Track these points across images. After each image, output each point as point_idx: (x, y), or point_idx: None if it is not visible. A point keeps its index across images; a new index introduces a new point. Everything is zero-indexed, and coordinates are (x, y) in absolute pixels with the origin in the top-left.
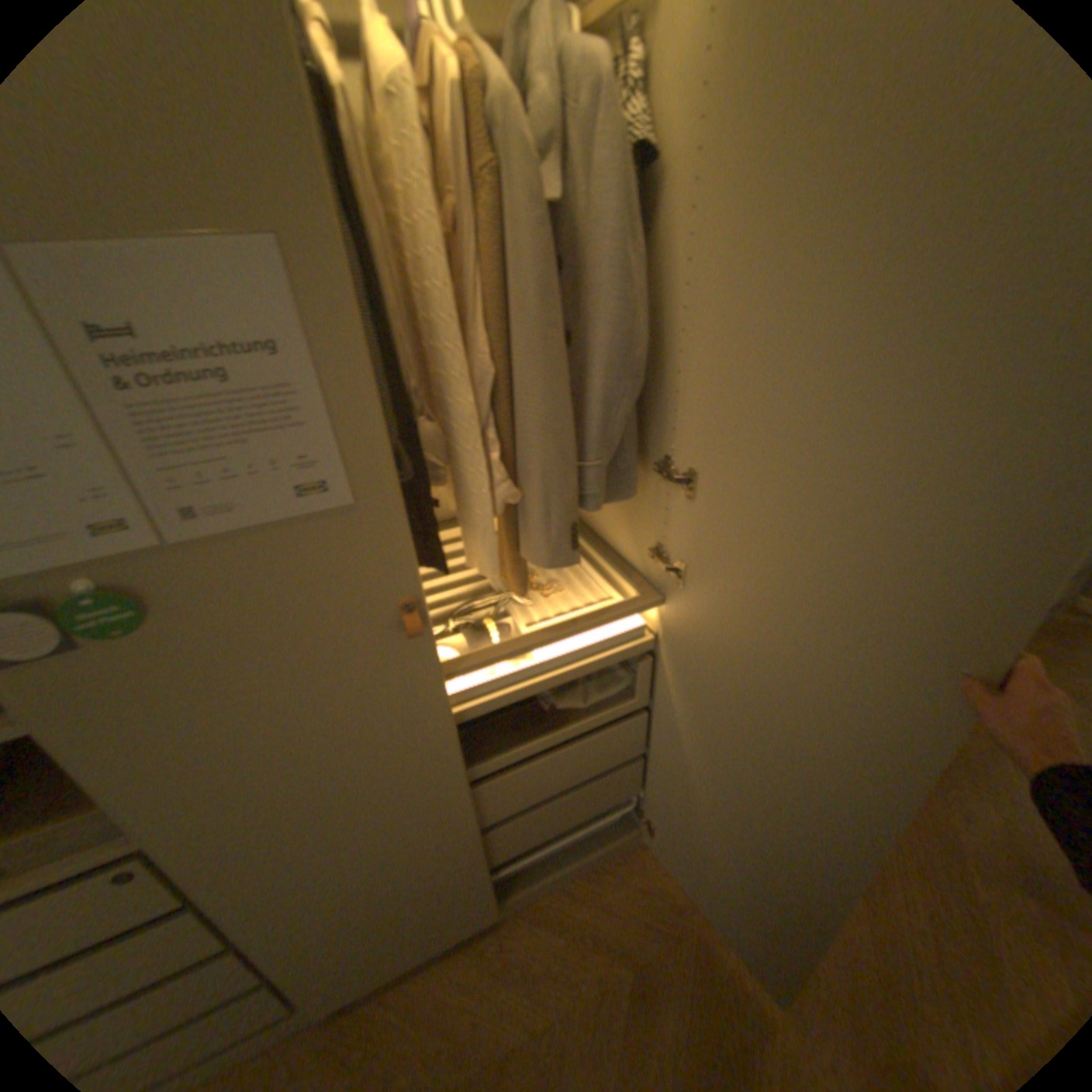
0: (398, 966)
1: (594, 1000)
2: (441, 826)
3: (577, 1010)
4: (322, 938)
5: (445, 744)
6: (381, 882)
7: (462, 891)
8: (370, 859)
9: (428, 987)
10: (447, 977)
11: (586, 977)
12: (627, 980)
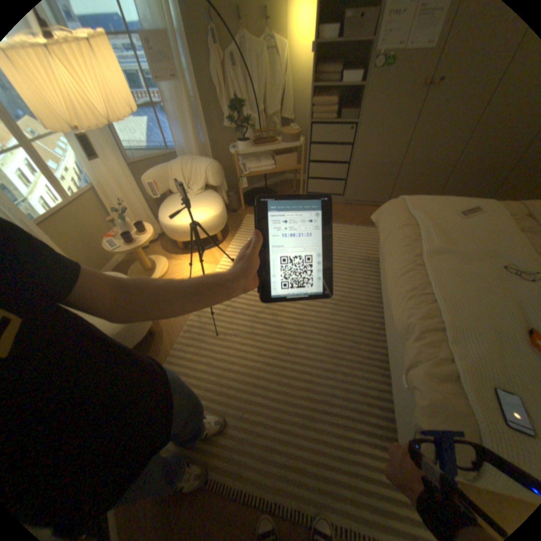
0: (364, 196)
1: None
2: (396, 153)
3: None
4: (361, 171)
5: (411, 125)
6: (378, 162)
7: (387, 181)
8: (380, 152)
9: (365, 207)
10: (370, 208)
11: None
12: None
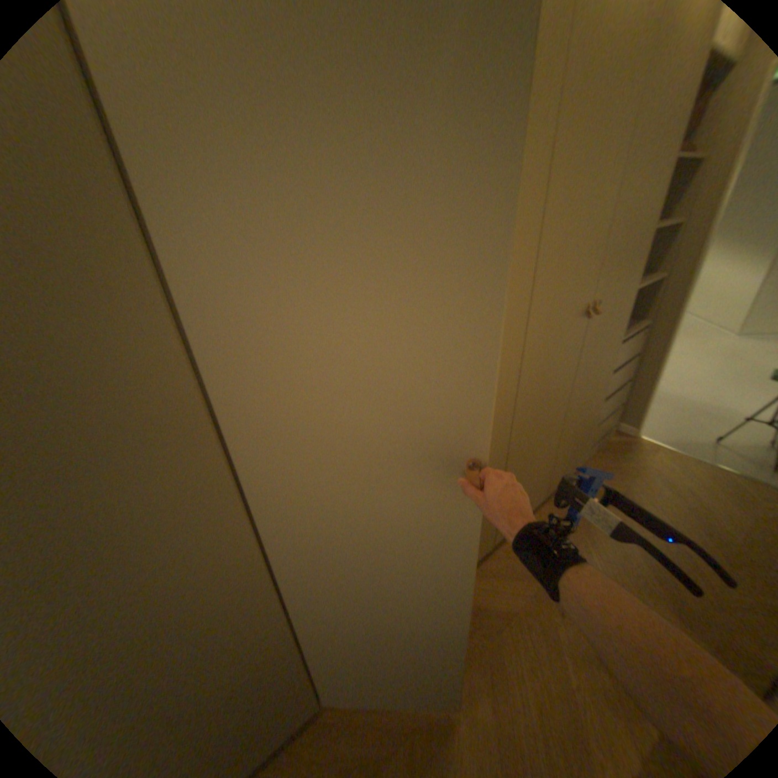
0: None
1: None
2: None
3: None
4: None
5: None
6: None
7: None
8: None
9: None
10: None
11: None
12: None
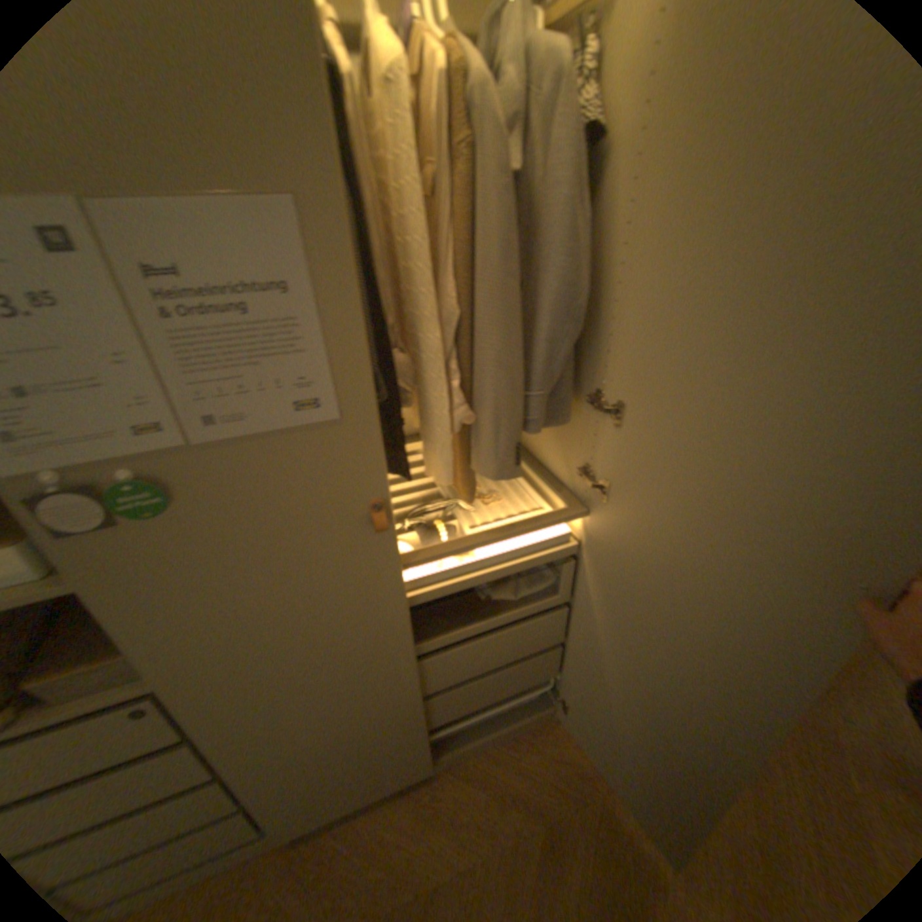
0: (348, 806)
1: (511, 849)
2: (391, 692)
3: (496, 856)
4: (289, 777)
5: (399, 623)
6: (340, 735)
7: (404, 747)
8: (332, 715)
9: (372, 825)
10: (387, 819)
11: (504, 829)
12: (540, 835)
